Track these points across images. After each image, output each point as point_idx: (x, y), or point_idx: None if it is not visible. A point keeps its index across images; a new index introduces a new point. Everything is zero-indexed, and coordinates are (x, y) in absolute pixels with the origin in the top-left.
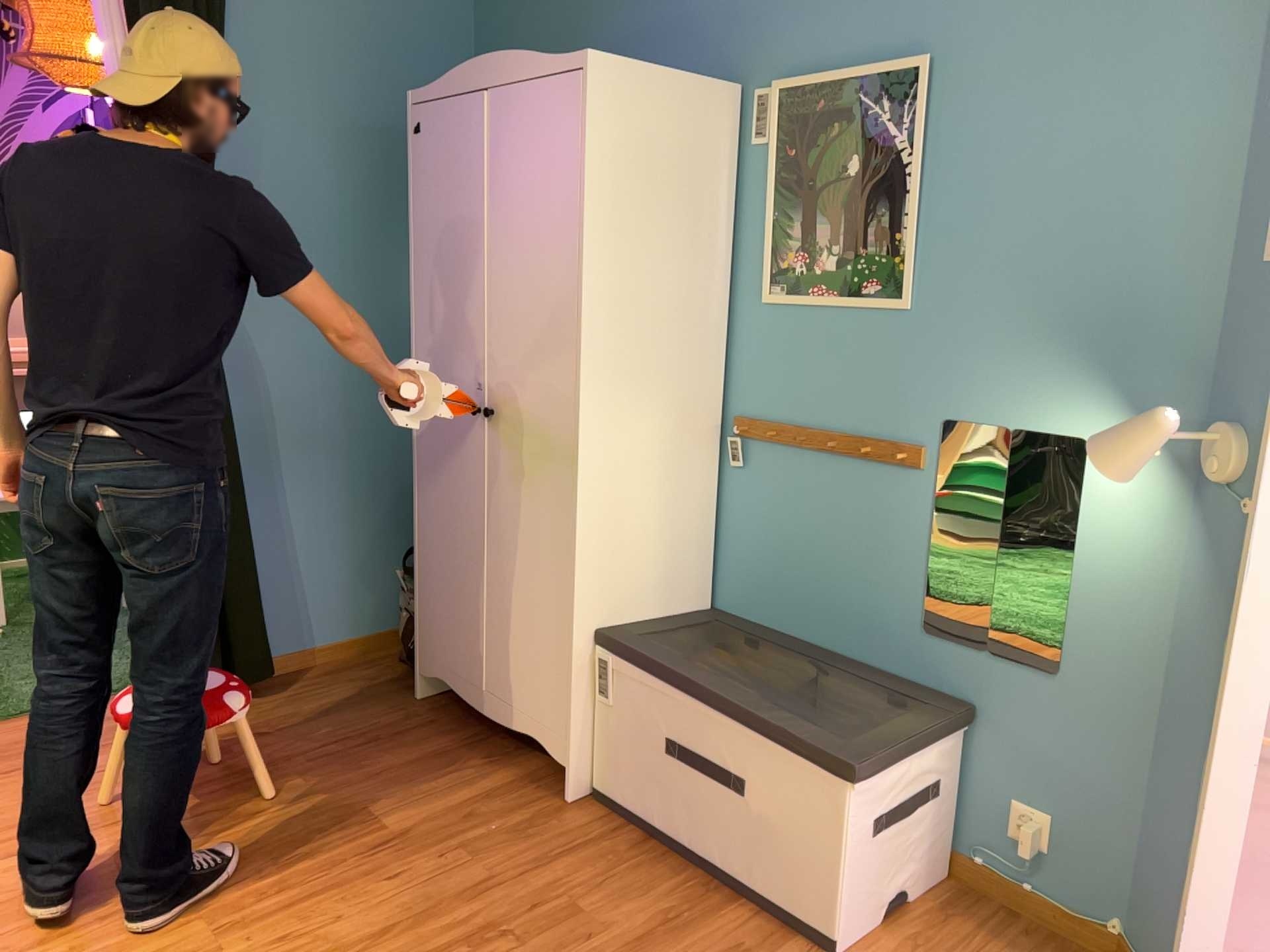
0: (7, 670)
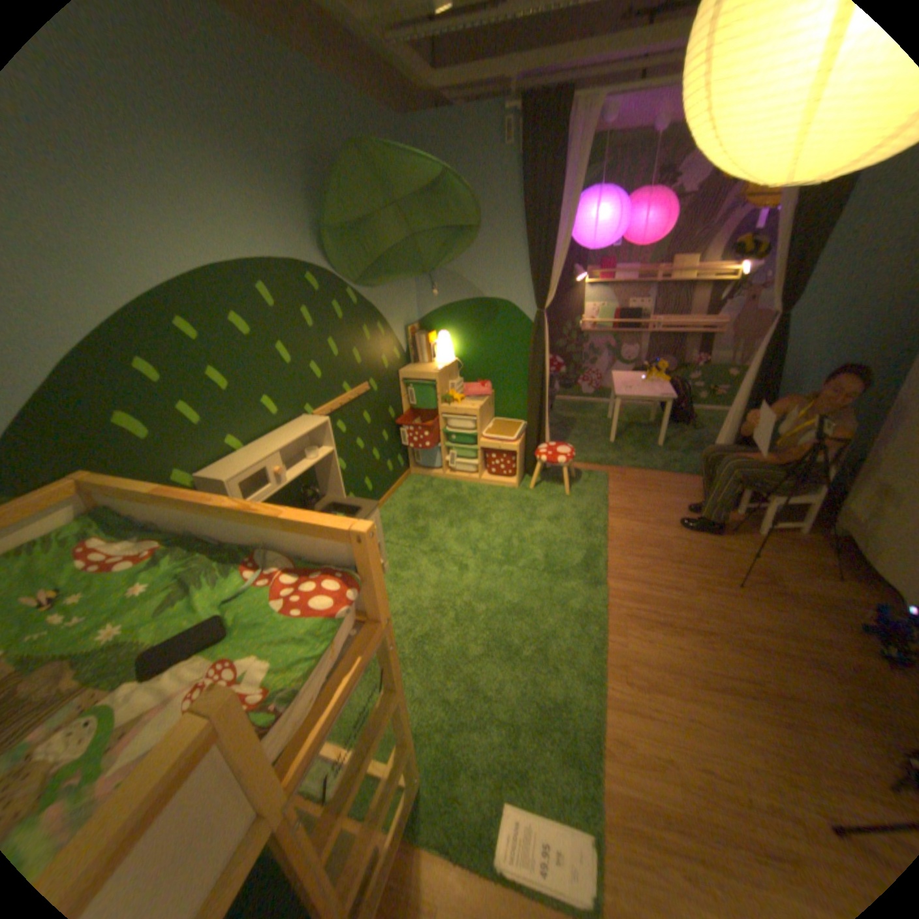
0: (654, 454)
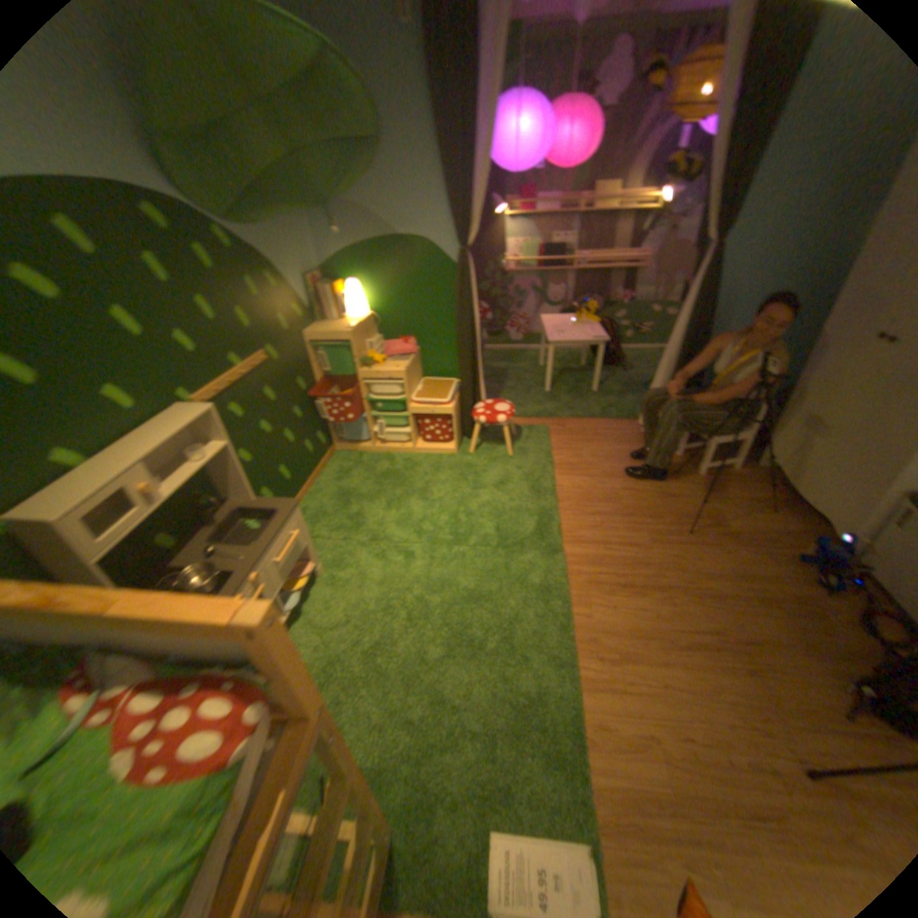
0: (591, 401)
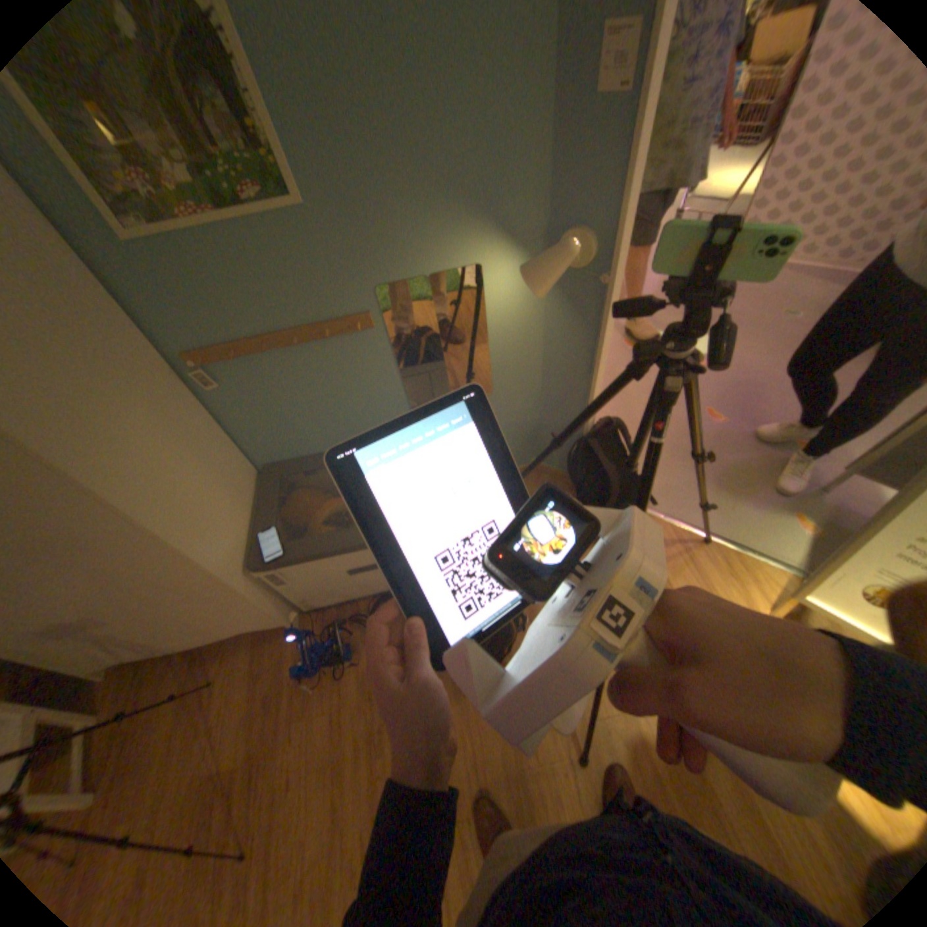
0: None
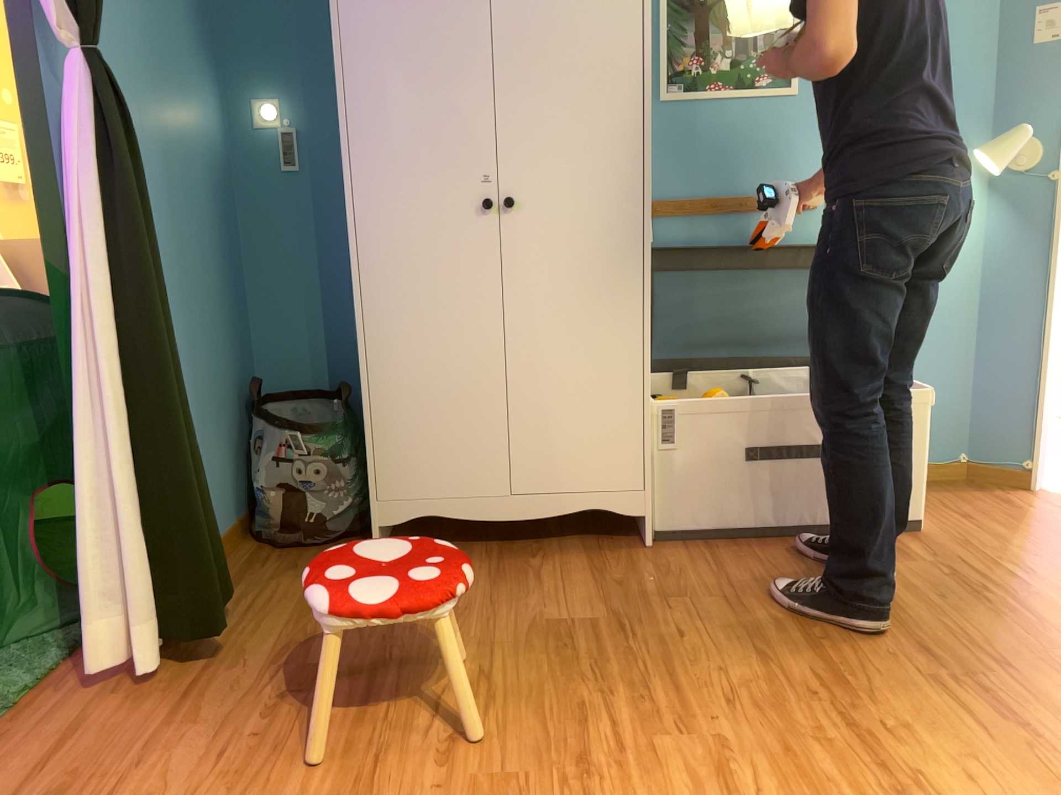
0: None
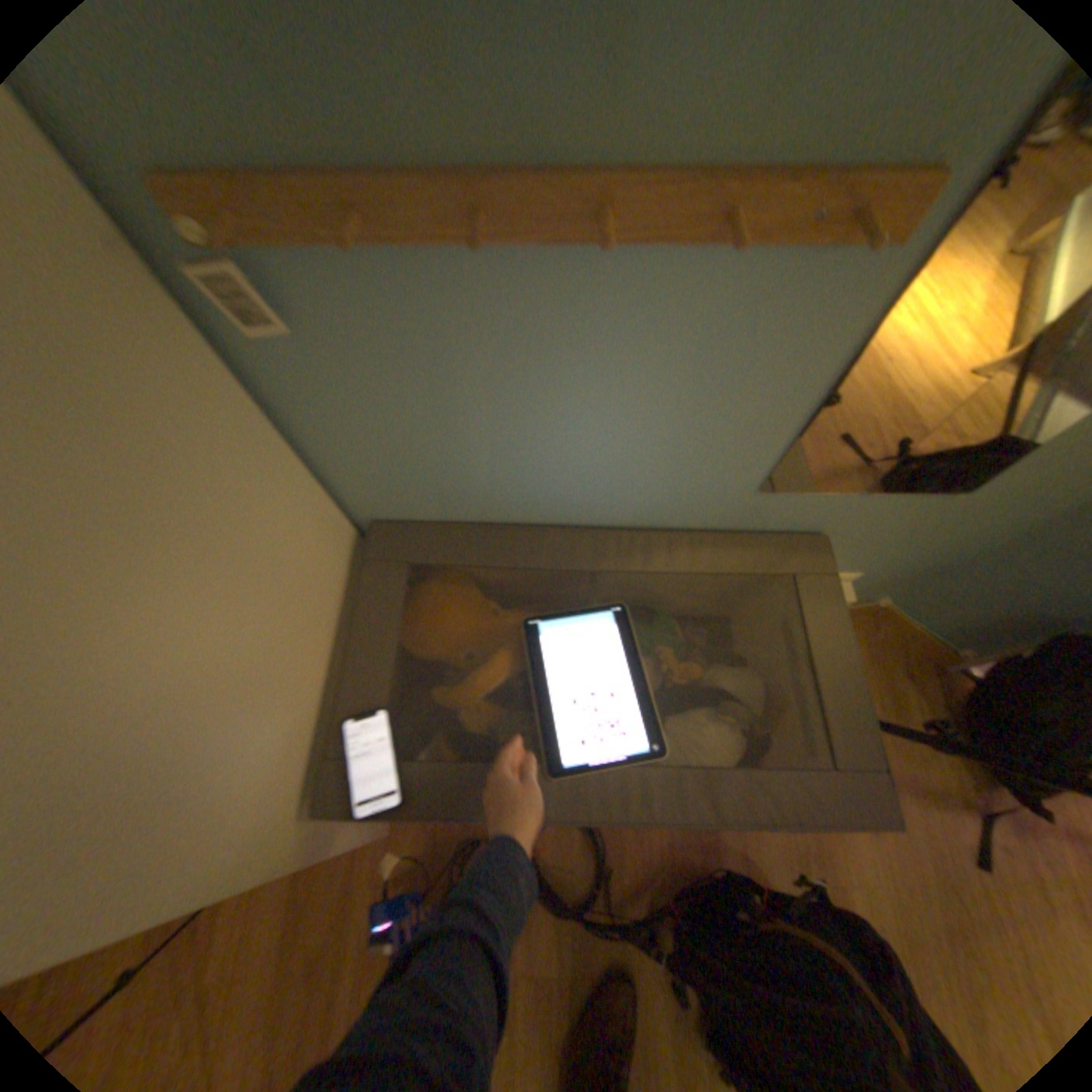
0: None
